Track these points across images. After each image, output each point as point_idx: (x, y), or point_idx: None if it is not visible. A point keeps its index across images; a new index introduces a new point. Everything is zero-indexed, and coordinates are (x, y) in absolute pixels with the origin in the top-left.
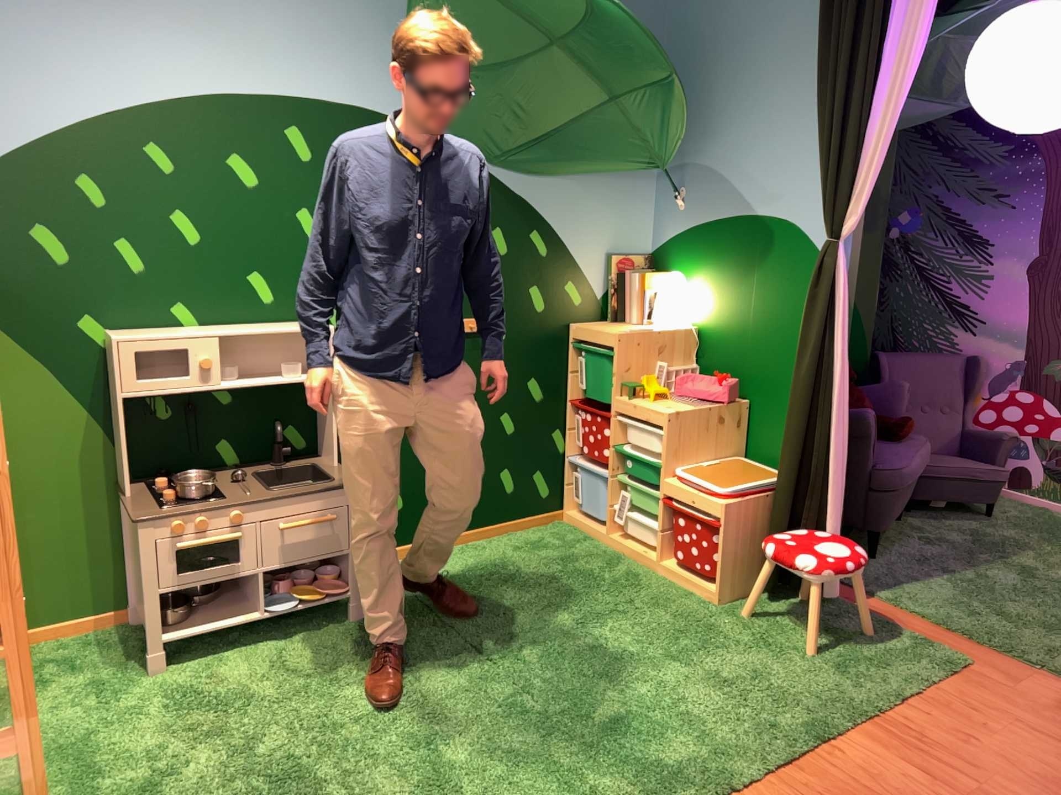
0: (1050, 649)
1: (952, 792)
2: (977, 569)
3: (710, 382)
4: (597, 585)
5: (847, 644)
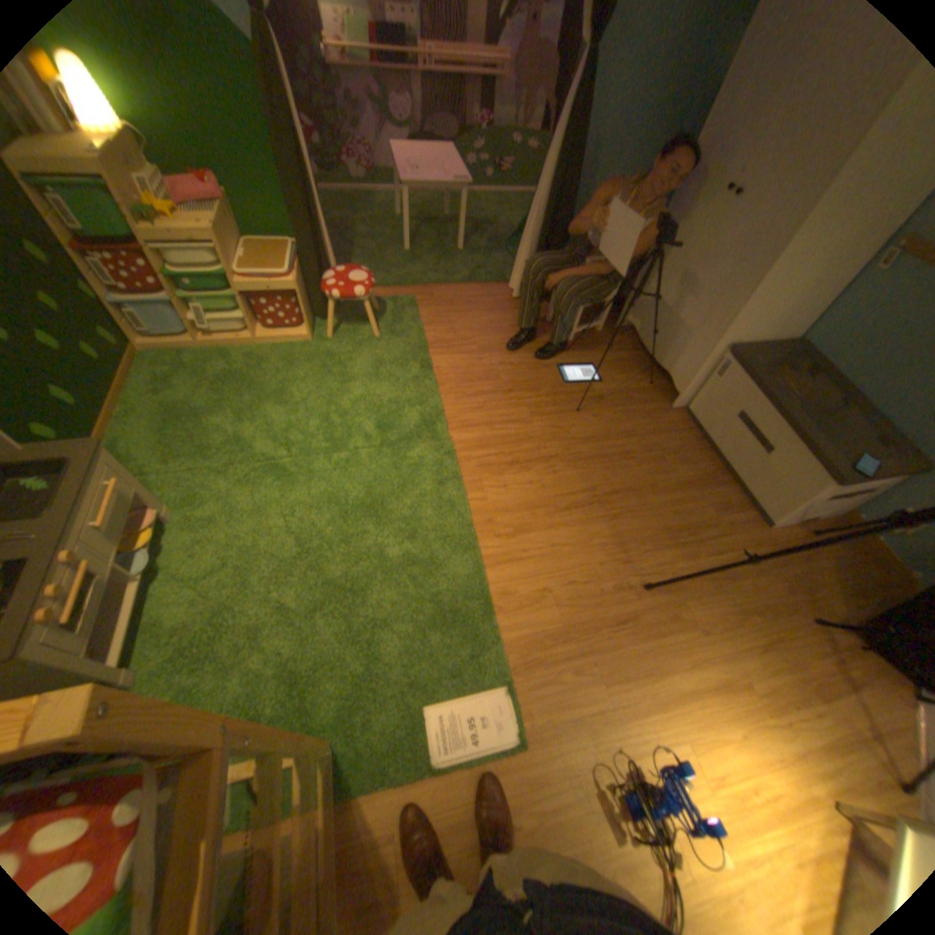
0: (422, 274)
1: (473, 355)
2: (357, 248)
3: (191, 184)
4: (243, 376)
5: (377, 321)
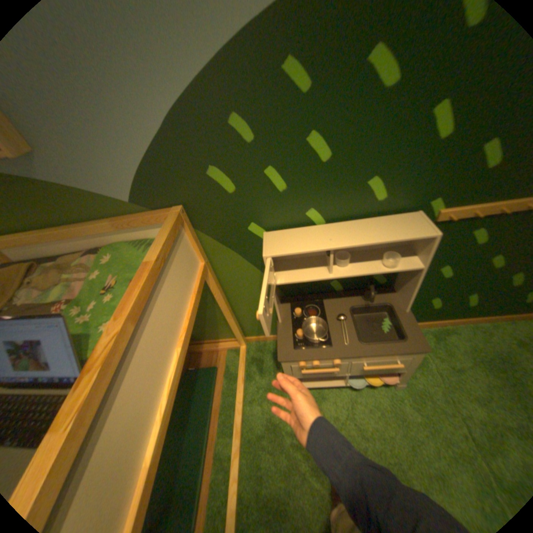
0: None
1: None
2: None
3: None
4: None
5: None
